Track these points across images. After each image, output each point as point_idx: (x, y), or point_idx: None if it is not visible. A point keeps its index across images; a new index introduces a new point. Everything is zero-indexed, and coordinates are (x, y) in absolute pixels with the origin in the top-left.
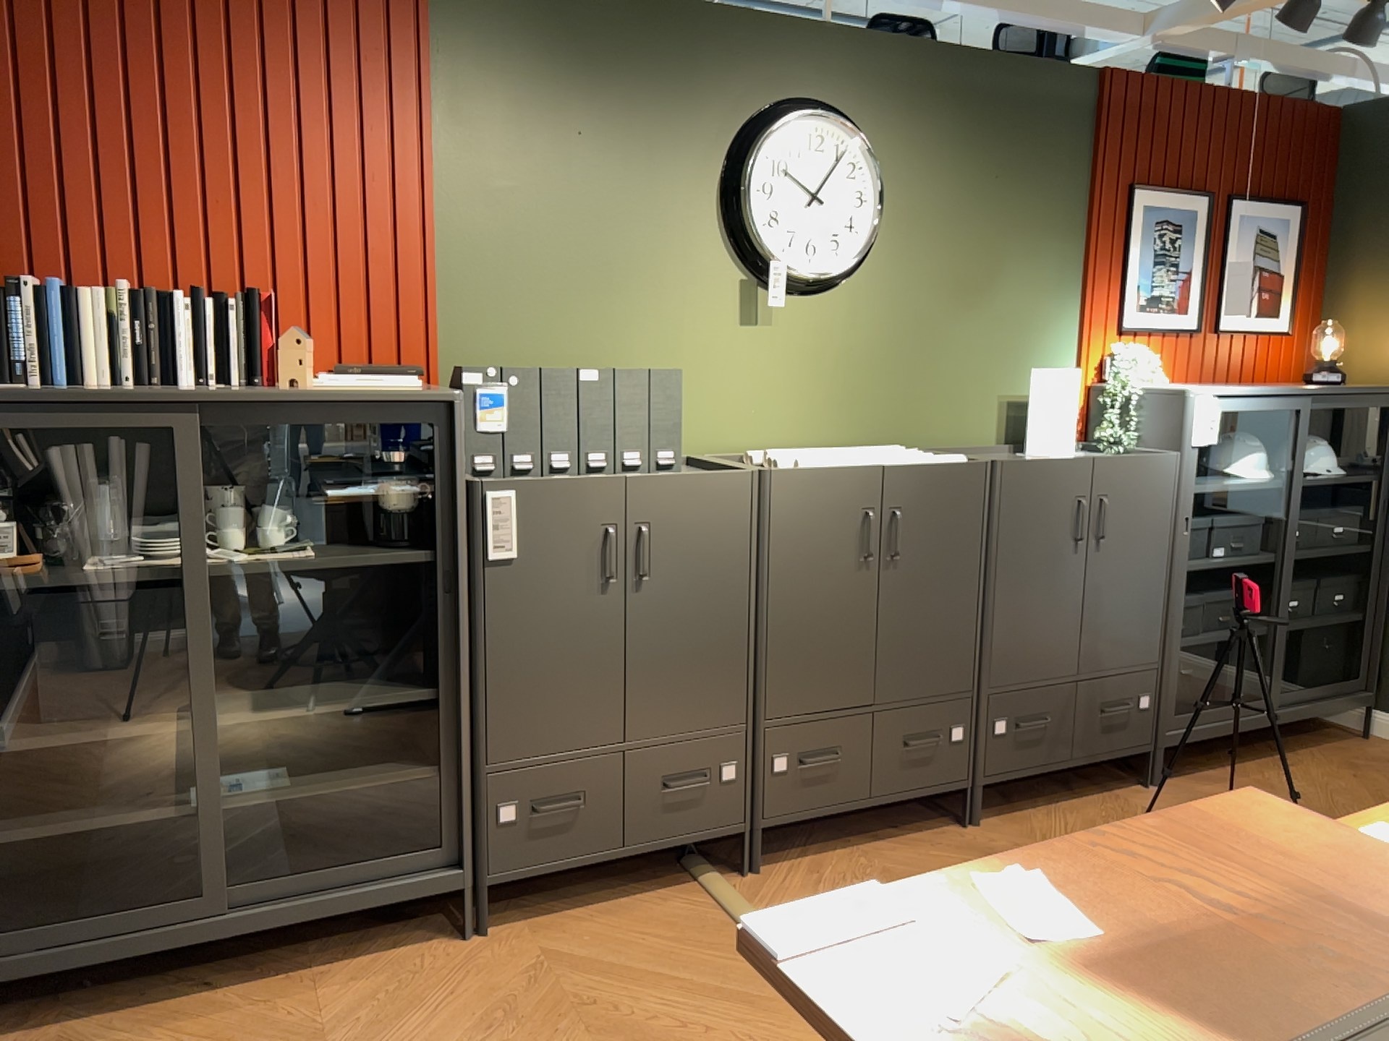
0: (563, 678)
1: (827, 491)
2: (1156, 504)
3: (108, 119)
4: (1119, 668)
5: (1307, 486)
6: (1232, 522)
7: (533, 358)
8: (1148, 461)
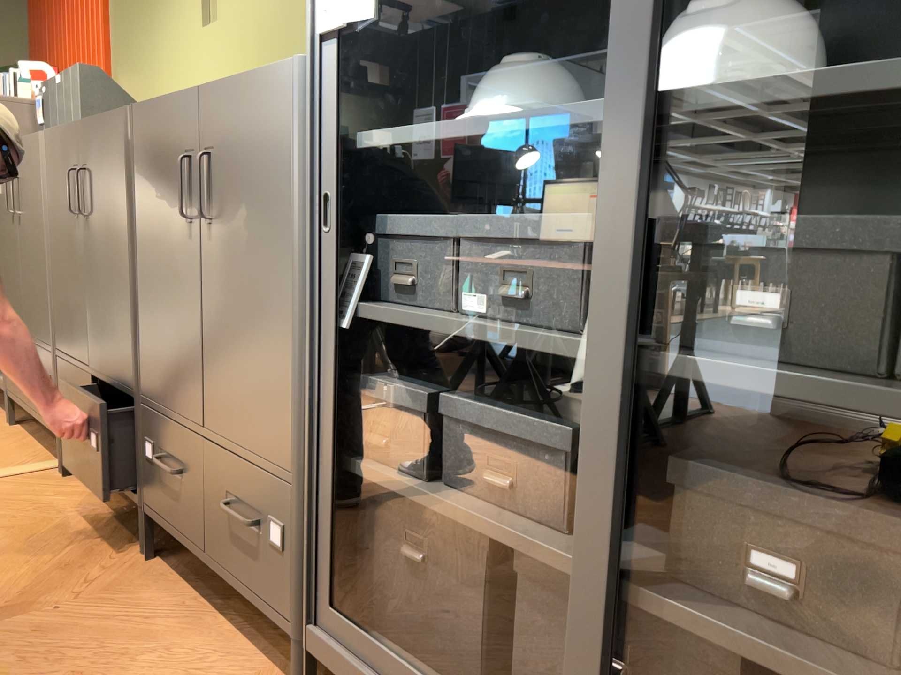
0: (11, 277)
1: (61, 149)
2: (268, 163)
3: (55, 2)
4: (242, 448)
5: (768, 100)
6: (504, 225)
7: (134, 86)
8: (254, 80)
